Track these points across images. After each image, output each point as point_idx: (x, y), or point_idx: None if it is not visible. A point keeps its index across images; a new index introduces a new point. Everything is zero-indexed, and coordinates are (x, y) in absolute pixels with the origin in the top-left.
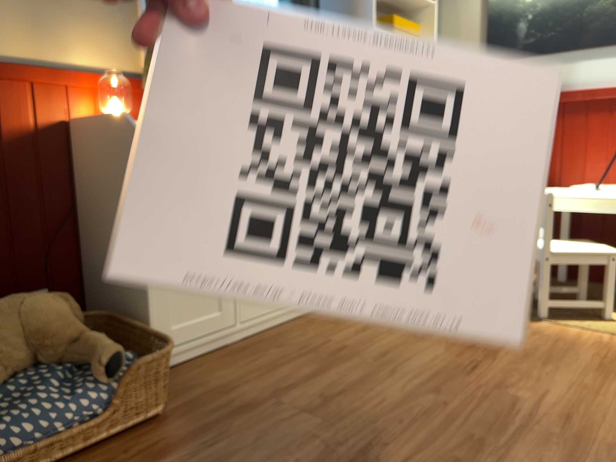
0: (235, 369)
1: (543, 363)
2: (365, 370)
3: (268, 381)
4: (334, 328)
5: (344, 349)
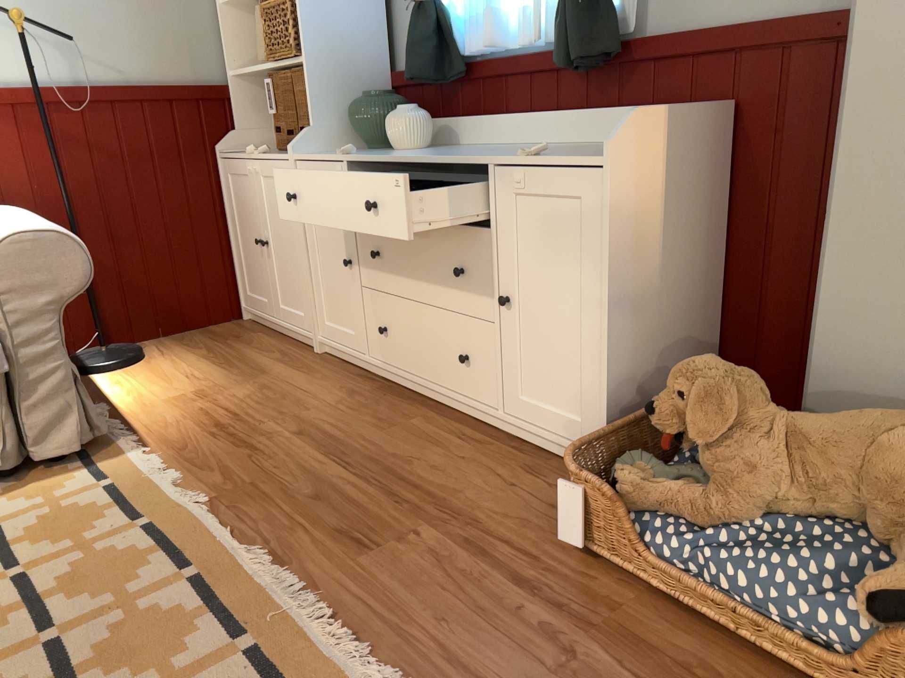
0: None
1: None
2: None
3: None
4: None
5: None
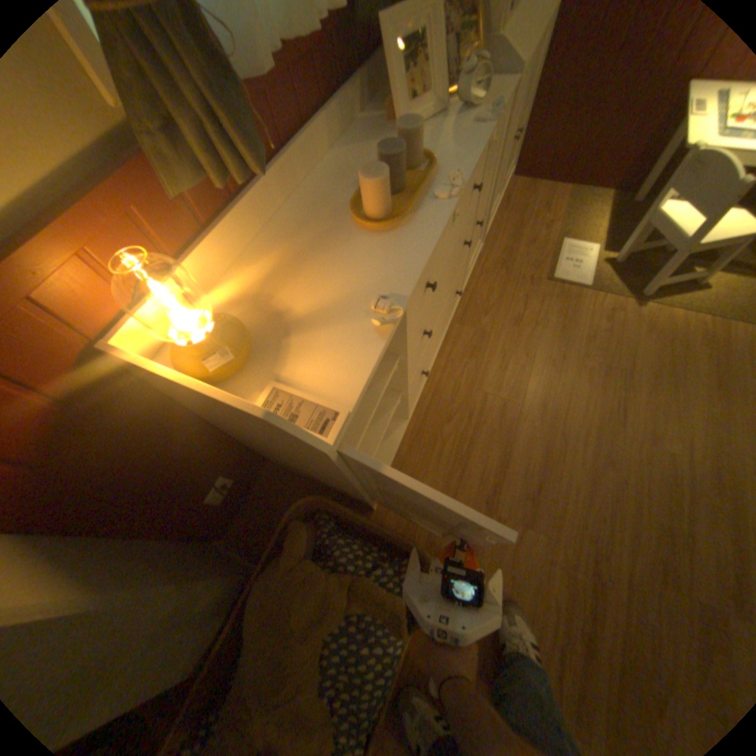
0: (432, 469)
1: (672, 384)
2: (539, 439)
3: (471, 483)
4: (476, 365)
5: (504, 405)
